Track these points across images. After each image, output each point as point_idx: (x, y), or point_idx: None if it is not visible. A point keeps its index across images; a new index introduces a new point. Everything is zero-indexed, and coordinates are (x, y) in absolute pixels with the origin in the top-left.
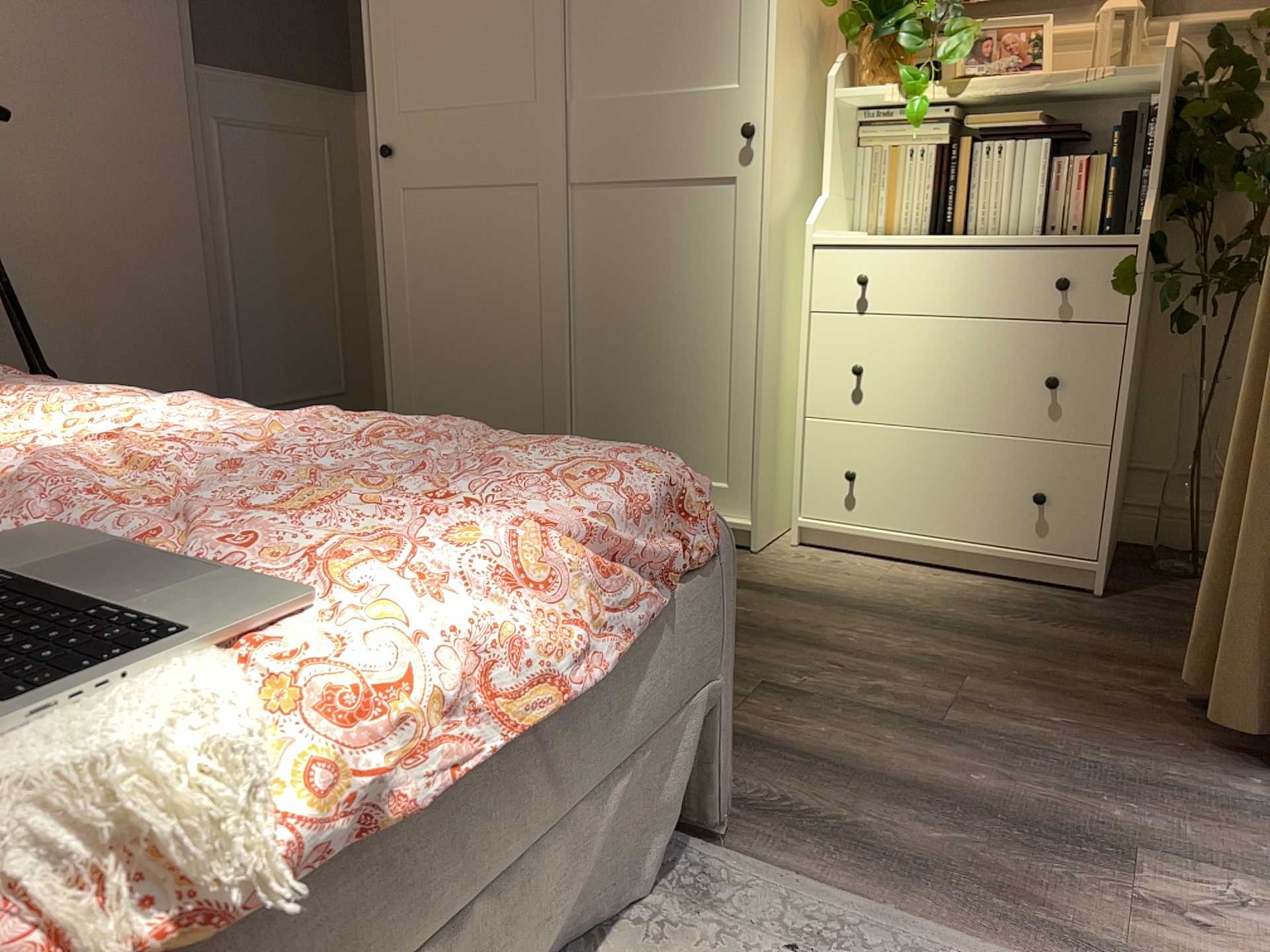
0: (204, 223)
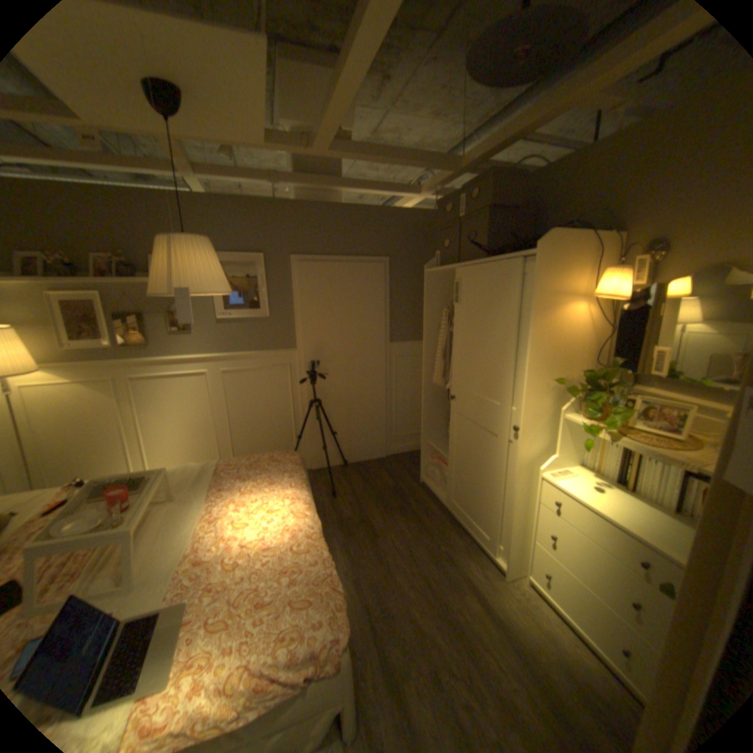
0: (386, 386)
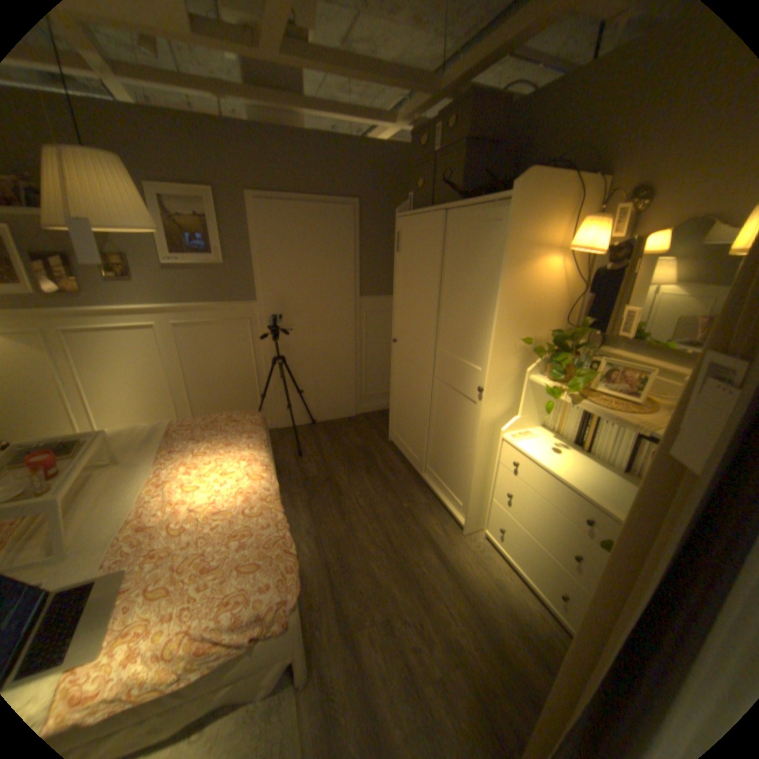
0: (356, 343)
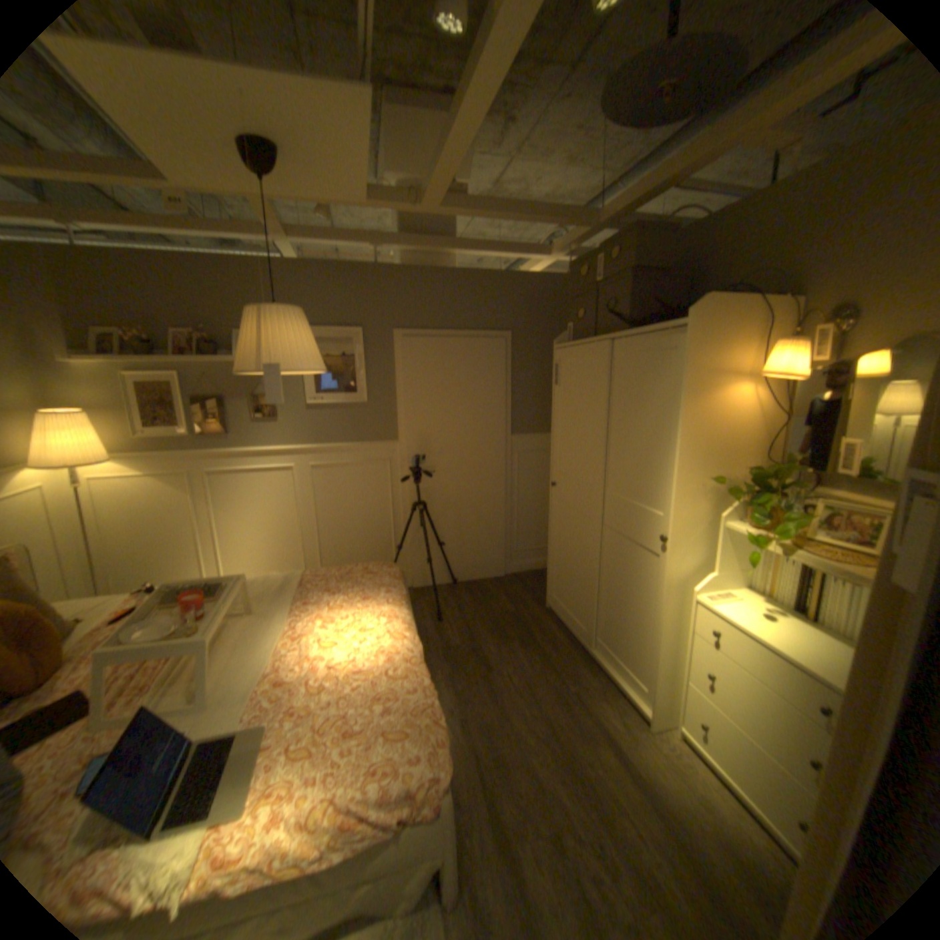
0: (505, 489)
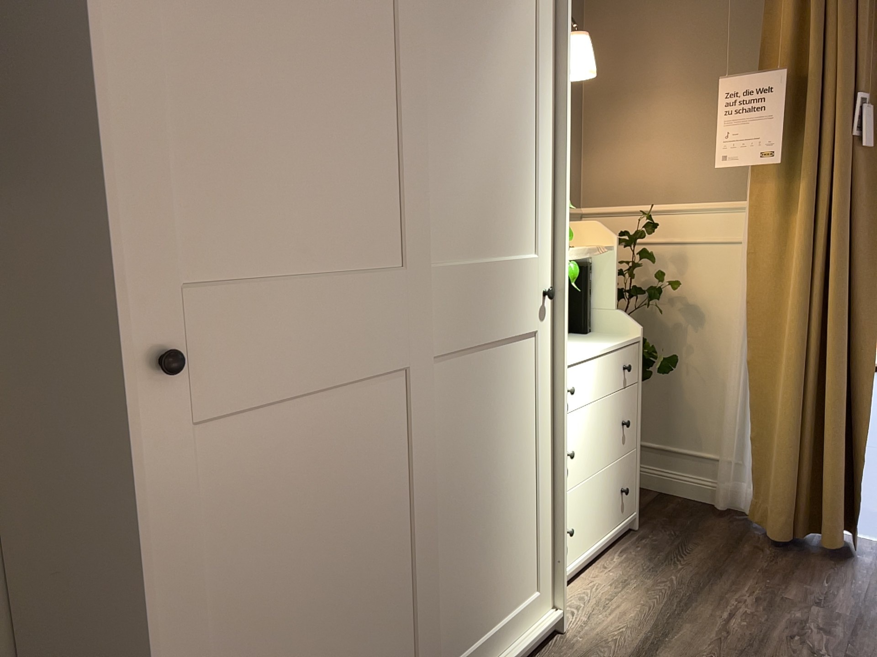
0: None
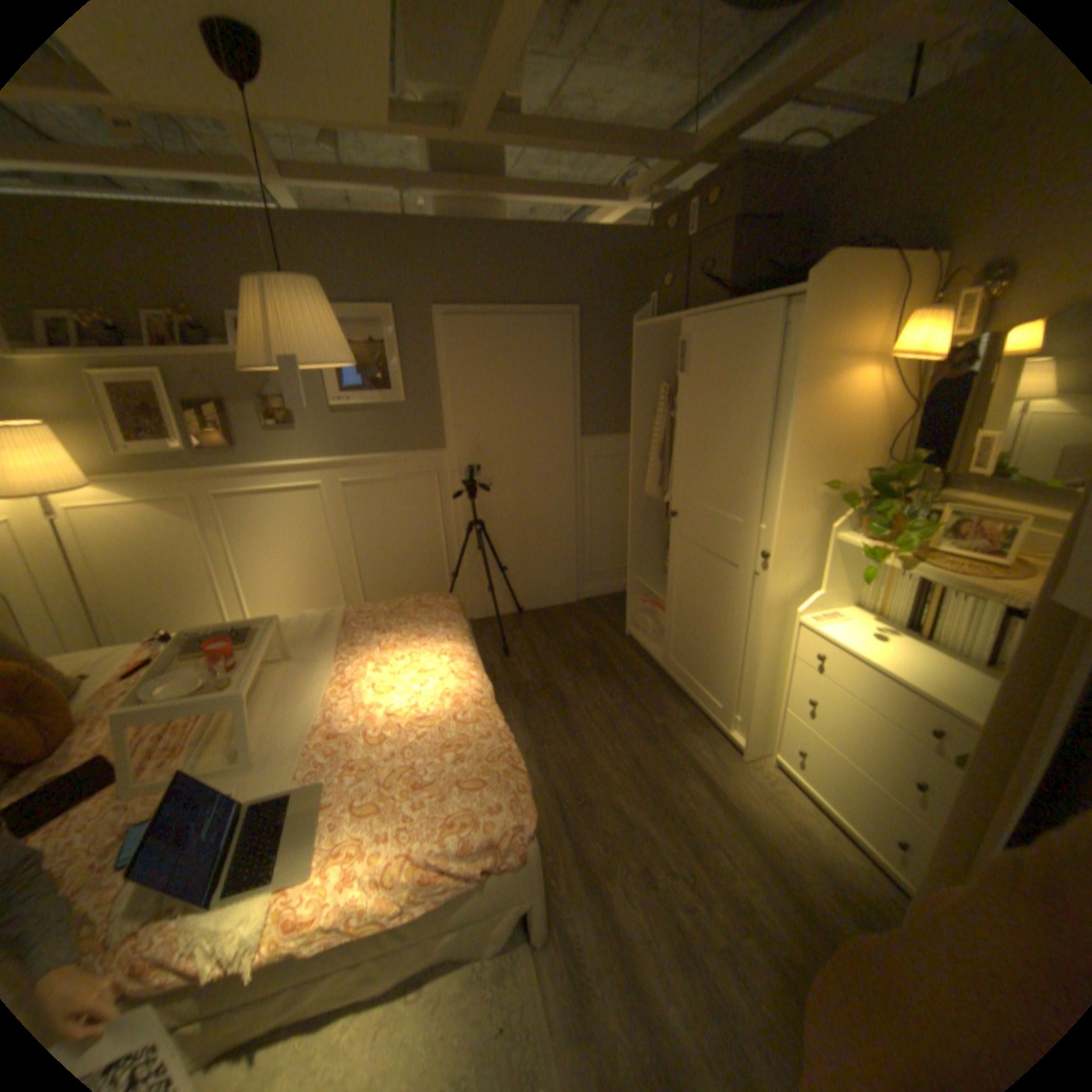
0: (576, 501)
